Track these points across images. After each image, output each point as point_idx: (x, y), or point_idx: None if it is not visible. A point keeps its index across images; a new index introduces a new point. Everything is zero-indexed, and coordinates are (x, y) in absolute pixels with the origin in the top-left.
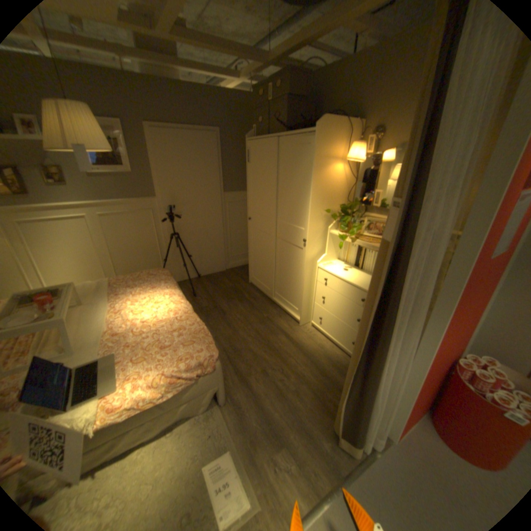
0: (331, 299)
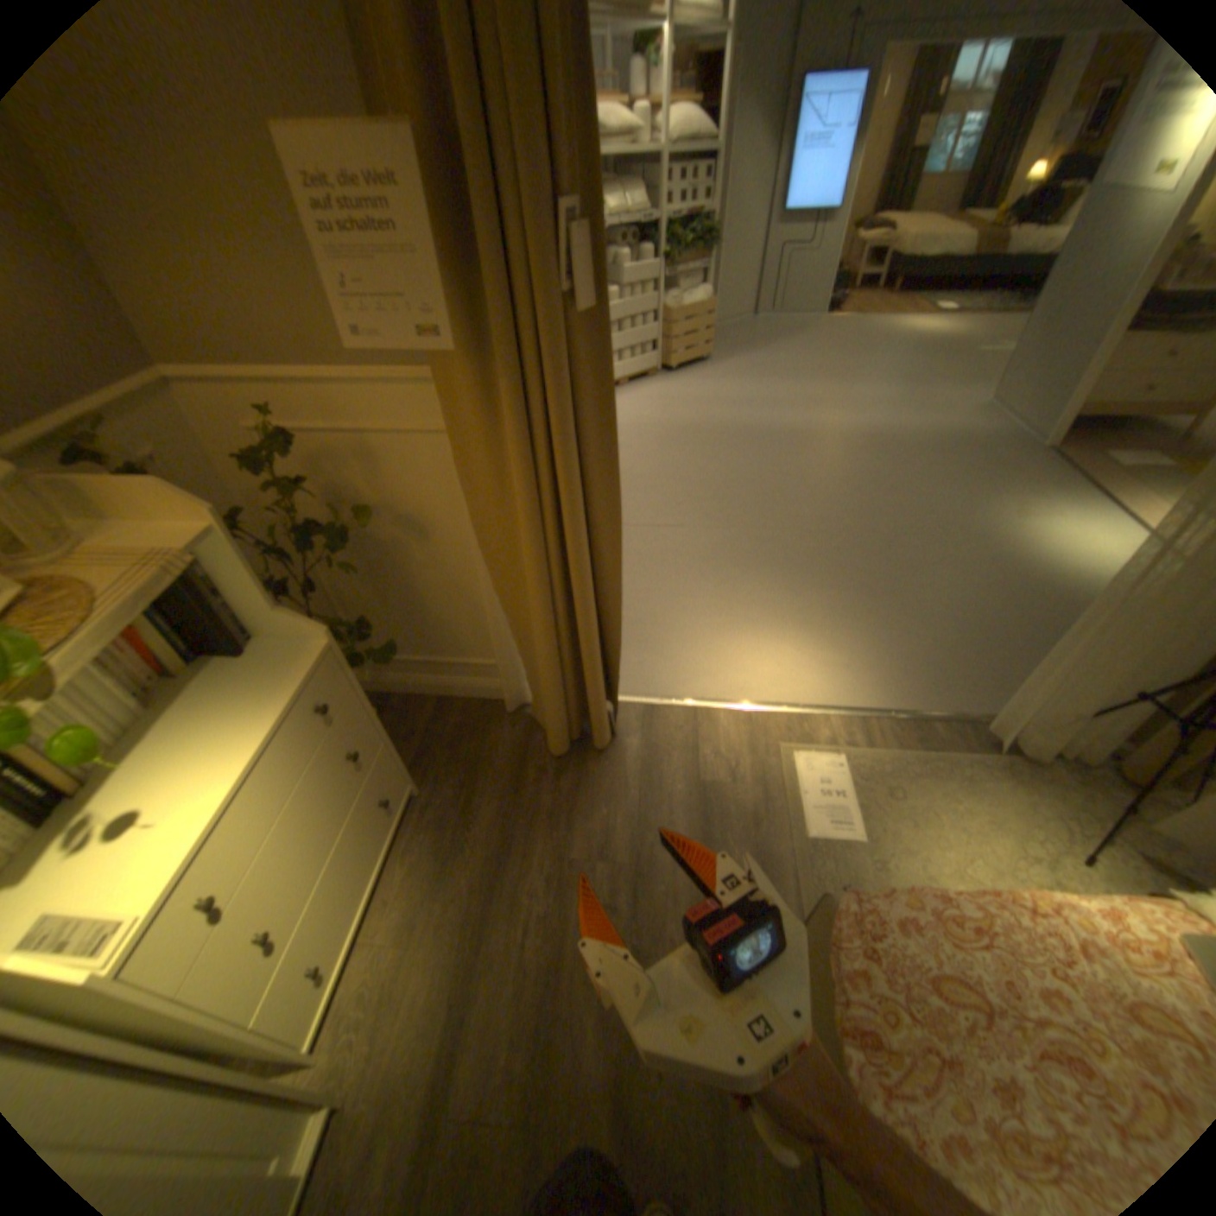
0: (273, 891)
